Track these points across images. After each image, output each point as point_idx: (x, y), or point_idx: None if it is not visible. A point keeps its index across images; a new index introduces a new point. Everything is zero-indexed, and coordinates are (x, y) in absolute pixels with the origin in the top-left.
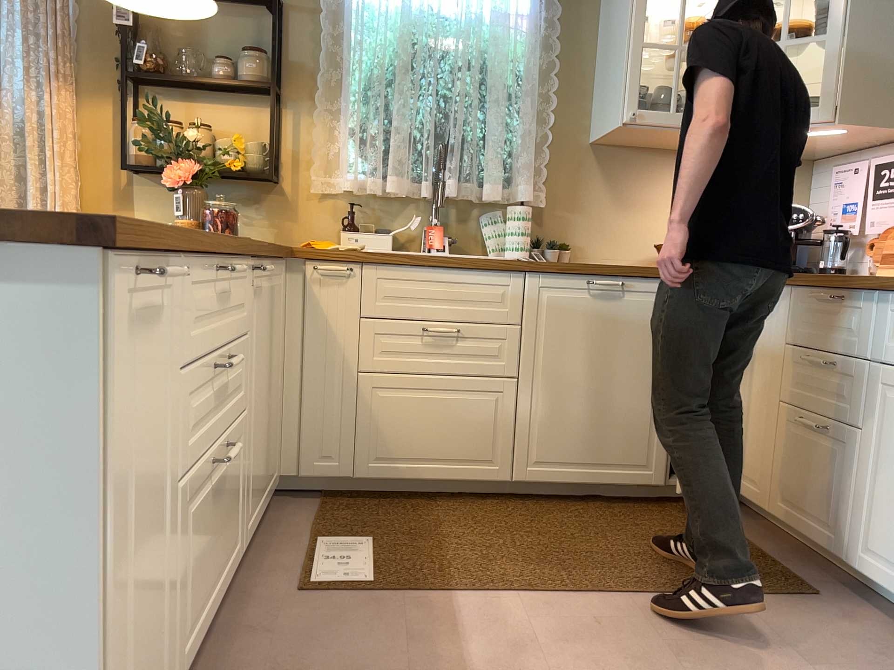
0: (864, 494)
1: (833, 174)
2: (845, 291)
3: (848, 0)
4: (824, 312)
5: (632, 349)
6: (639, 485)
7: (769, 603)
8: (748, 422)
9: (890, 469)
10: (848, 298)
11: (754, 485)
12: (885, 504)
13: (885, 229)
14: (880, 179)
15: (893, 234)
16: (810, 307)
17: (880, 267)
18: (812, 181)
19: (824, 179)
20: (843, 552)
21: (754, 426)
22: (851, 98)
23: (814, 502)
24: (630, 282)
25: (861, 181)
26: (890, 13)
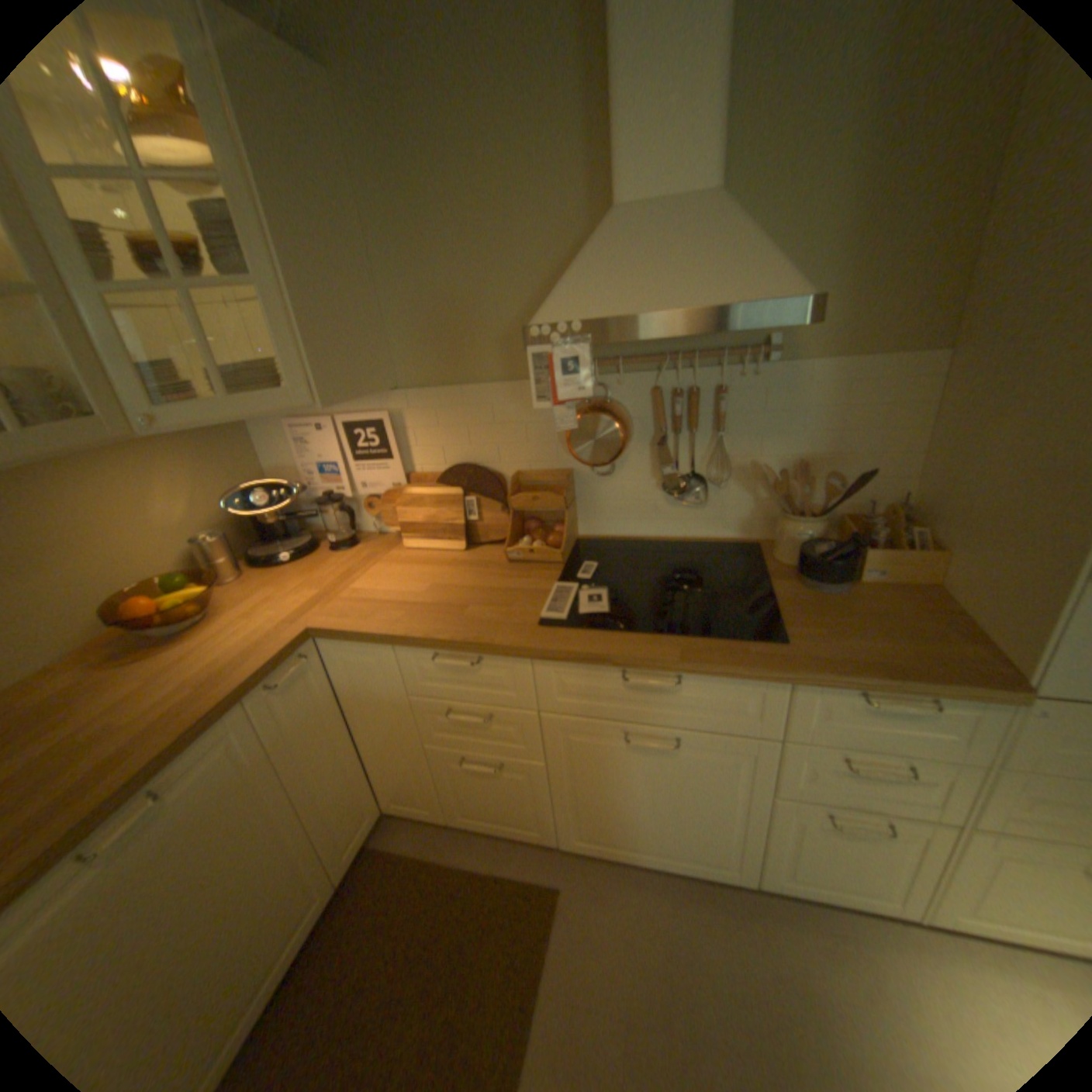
0: (564, 805)
1: (284, 428)
2: (486, 655)
3: (253, 216)
4: (456, 668)
5: (221, 842)
6: (312, 929)
7: (556, 961)
8: (381, 762)
9: (589, 787)
10: (488, 657)
11: (416, 808)
12: (591, 810)
13: (382, 490)
14: (355, 439)
15: (397, 498)
16: (430, 662)
17: (403, 536)
18: (246, 427)
19: (265, 426)
20: (553, 842)
21: (393, 765)
22: (321, 370)
23: (504, 814)
24: (160, 781)
25: (329, 440)
26: (314, 244)
